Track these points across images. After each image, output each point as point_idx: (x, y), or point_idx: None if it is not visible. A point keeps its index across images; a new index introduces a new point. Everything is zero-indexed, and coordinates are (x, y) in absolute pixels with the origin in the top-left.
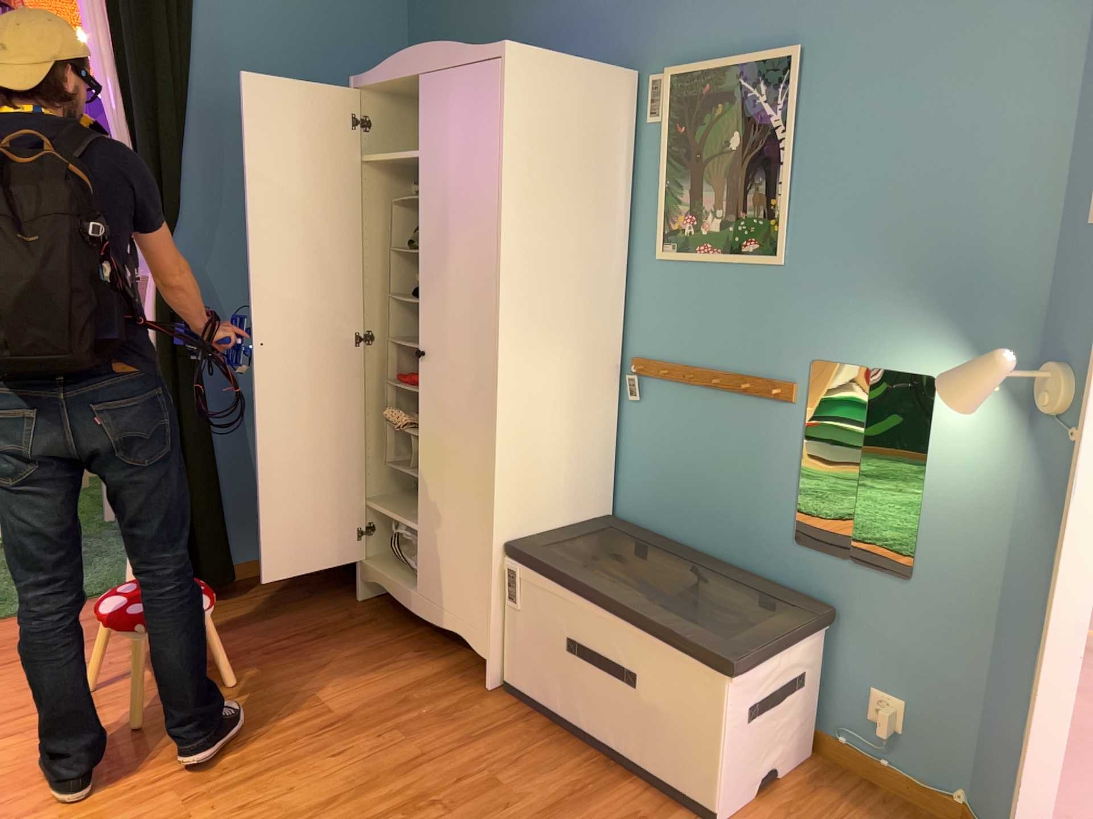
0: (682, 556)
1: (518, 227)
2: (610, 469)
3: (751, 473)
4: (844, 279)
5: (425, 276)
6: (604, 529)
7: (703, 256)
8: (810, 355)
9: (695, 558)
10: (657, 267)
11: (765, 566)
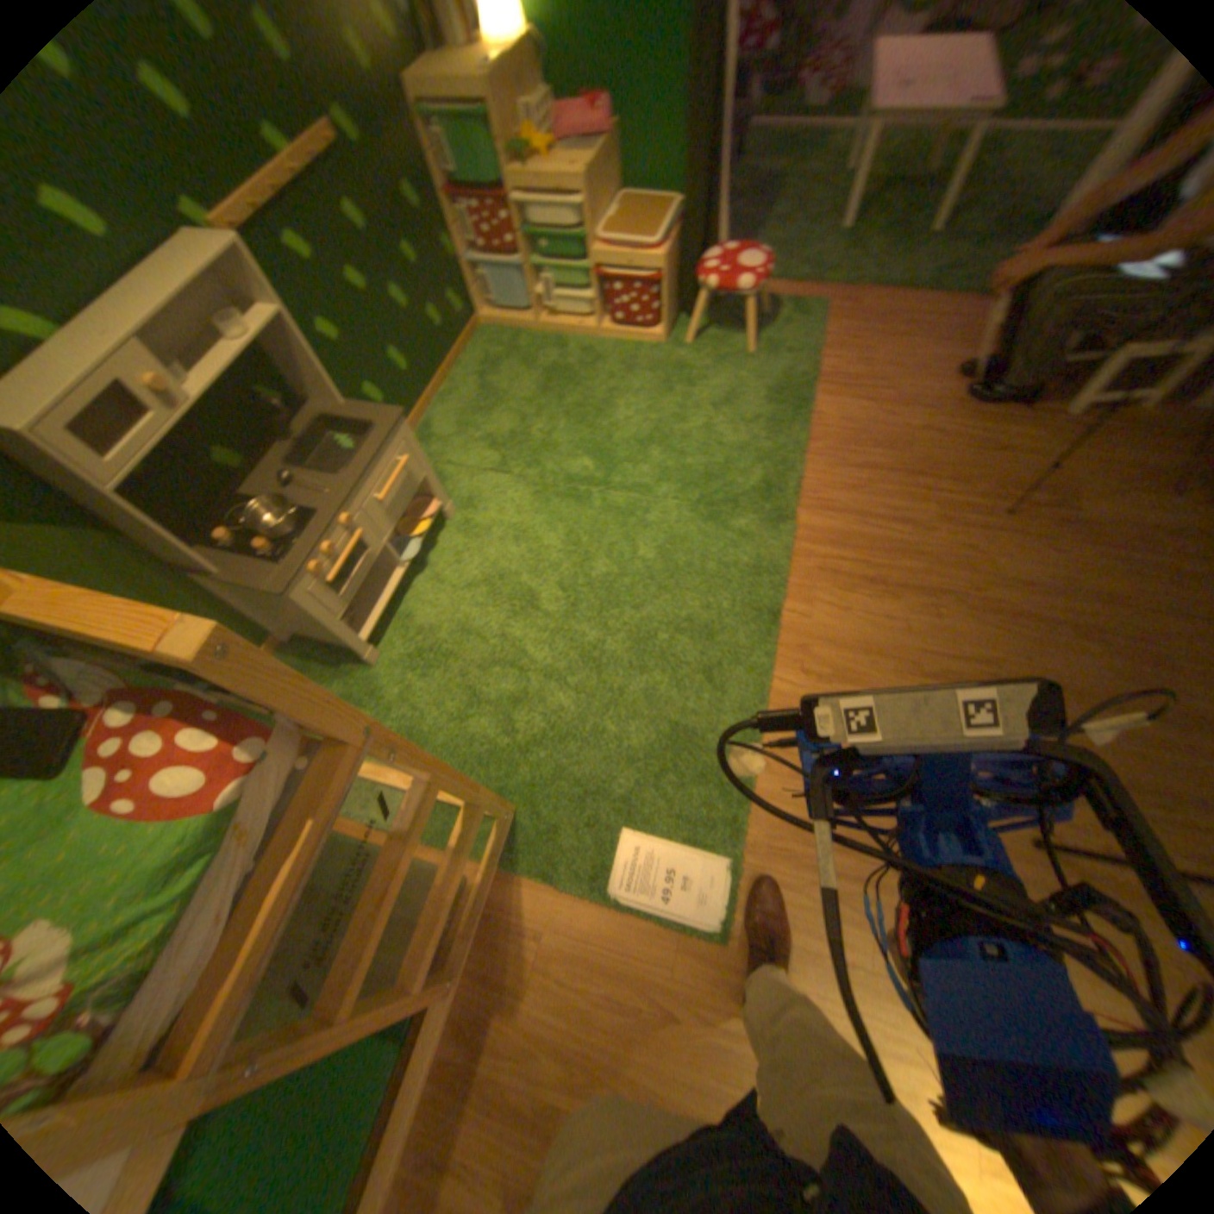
0: None
1: None
2: None
3: None
4: None
5: None
6: None
7: None
8: None
9: None
10: None
11: None
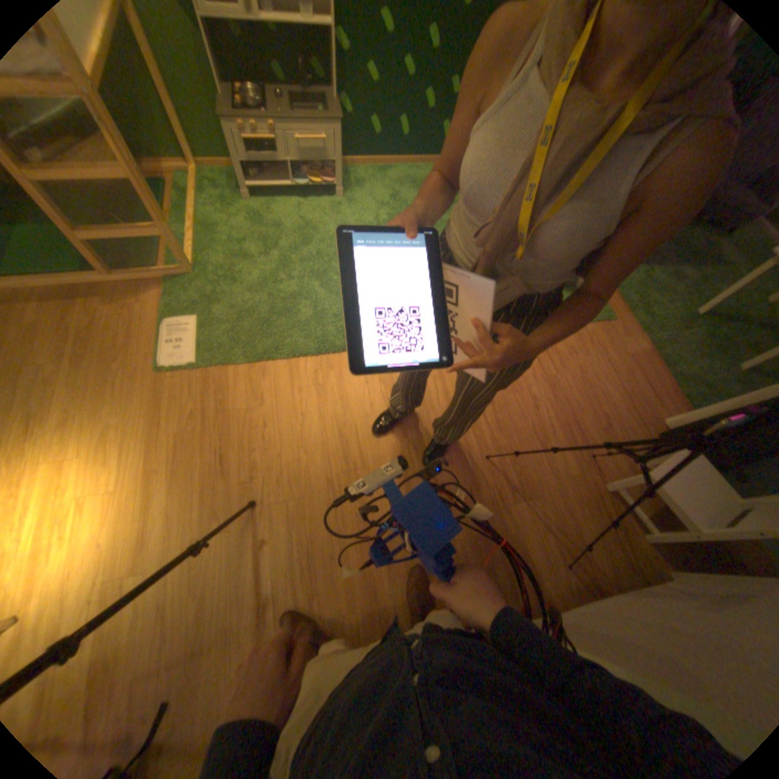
0: None
1: None
2: None
3: None
4: None
5: None
6: None
7: None
8: None
9: None
10: None
11: None
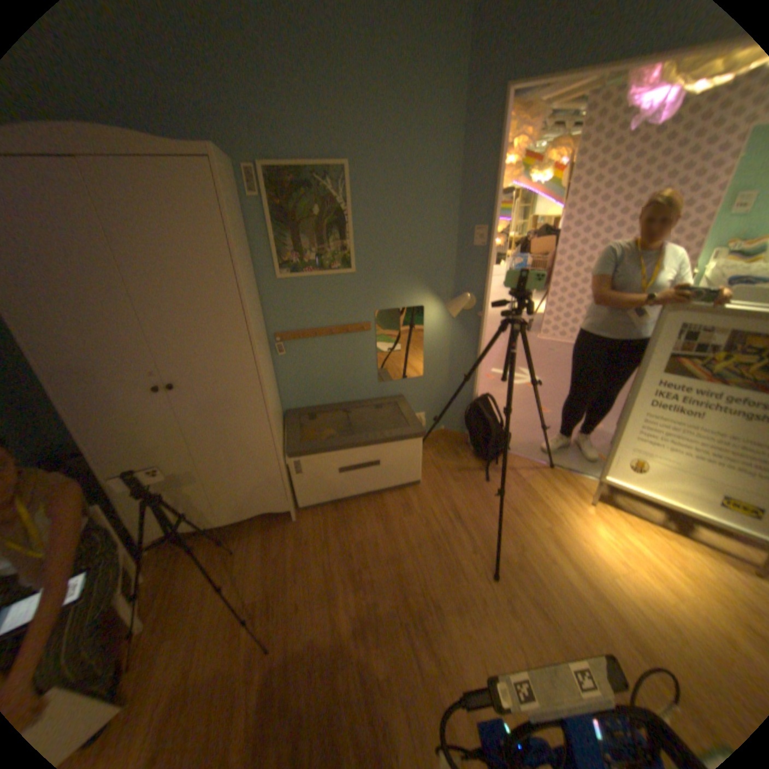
0: (339, 411)
1: (246, 284)
2: (279, 393)
3: (355, 365)
4: (384, 275)
5: (148, 333)
6: (297, 420)
7: (310, 275)
8: (374, 310)
9: (344, 409)
10: (278, 284)
11: (368, 396)
